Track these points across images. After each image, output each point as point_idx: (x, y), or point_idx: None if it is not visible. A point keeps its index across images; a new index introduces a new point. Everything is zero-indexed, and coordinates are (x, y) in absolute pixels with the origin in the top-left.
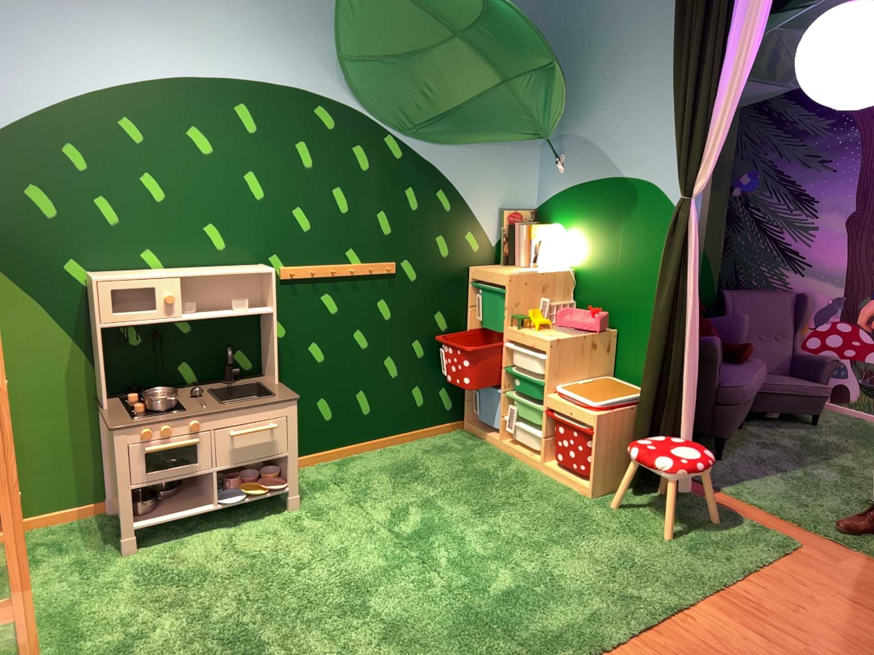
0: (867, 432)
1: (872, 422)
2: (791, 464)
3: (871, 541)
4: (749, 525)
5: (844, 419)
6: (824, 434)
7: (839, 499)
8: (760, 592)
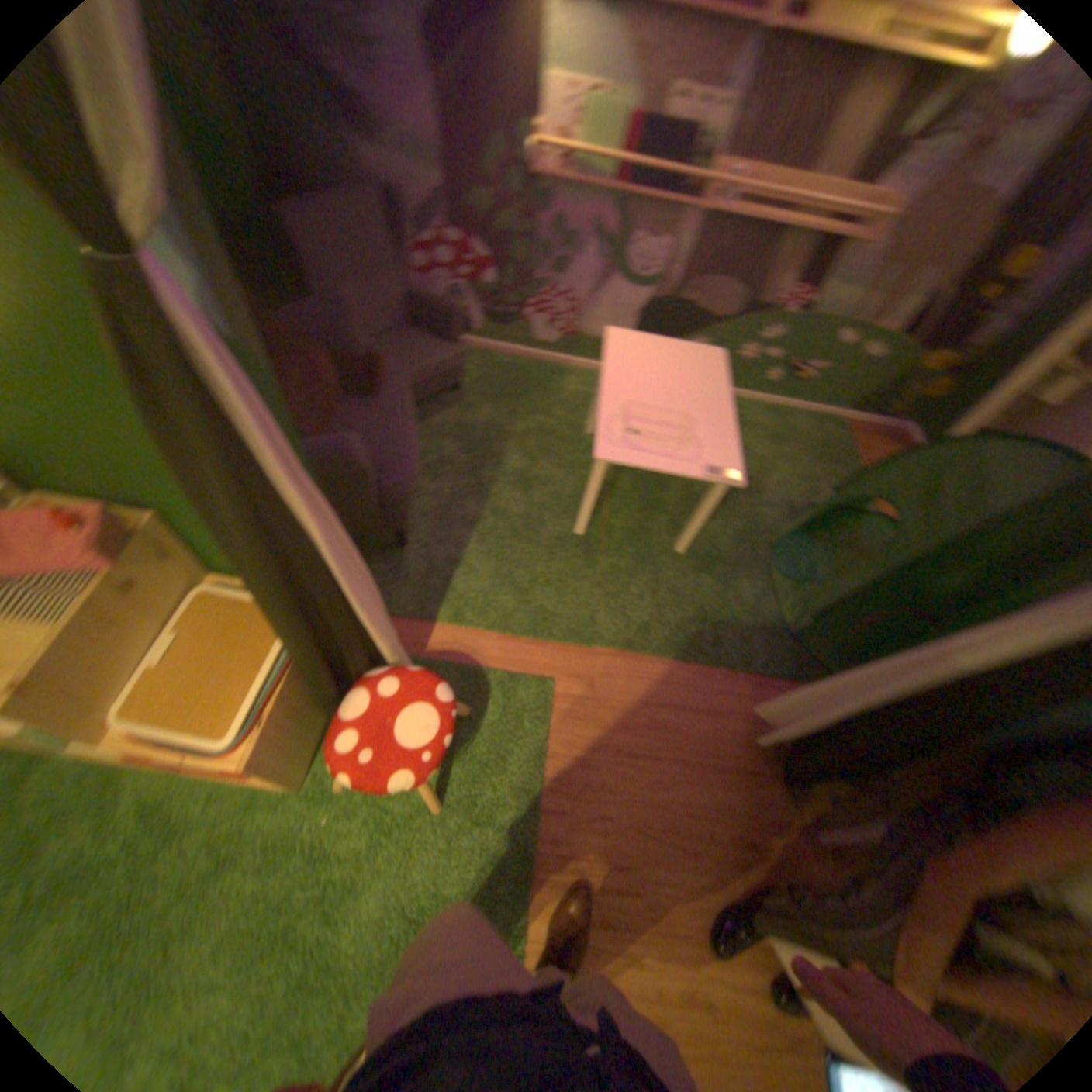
0: (506, 382)
1: (501, 356)
2: (475, 502)
3: (599, 621)
4: (497, 689)
5: (478, 362)
6: (474, 408)
7: (543, 552)
8: (564, 830)
